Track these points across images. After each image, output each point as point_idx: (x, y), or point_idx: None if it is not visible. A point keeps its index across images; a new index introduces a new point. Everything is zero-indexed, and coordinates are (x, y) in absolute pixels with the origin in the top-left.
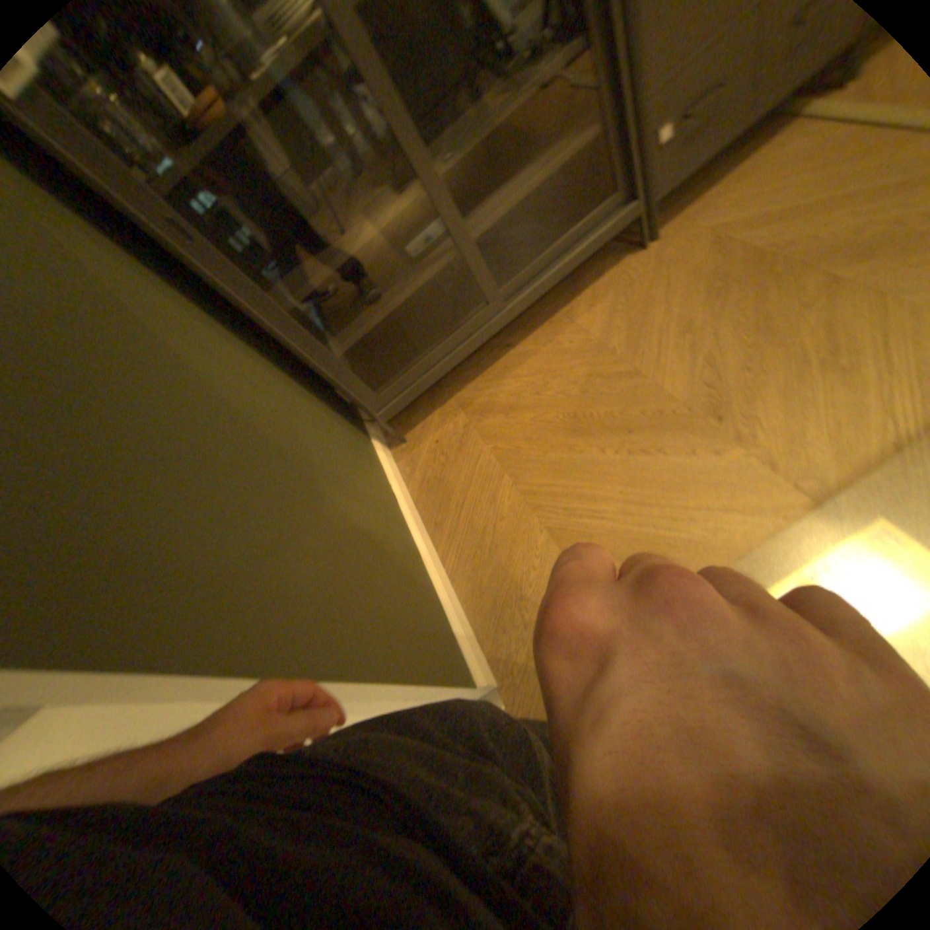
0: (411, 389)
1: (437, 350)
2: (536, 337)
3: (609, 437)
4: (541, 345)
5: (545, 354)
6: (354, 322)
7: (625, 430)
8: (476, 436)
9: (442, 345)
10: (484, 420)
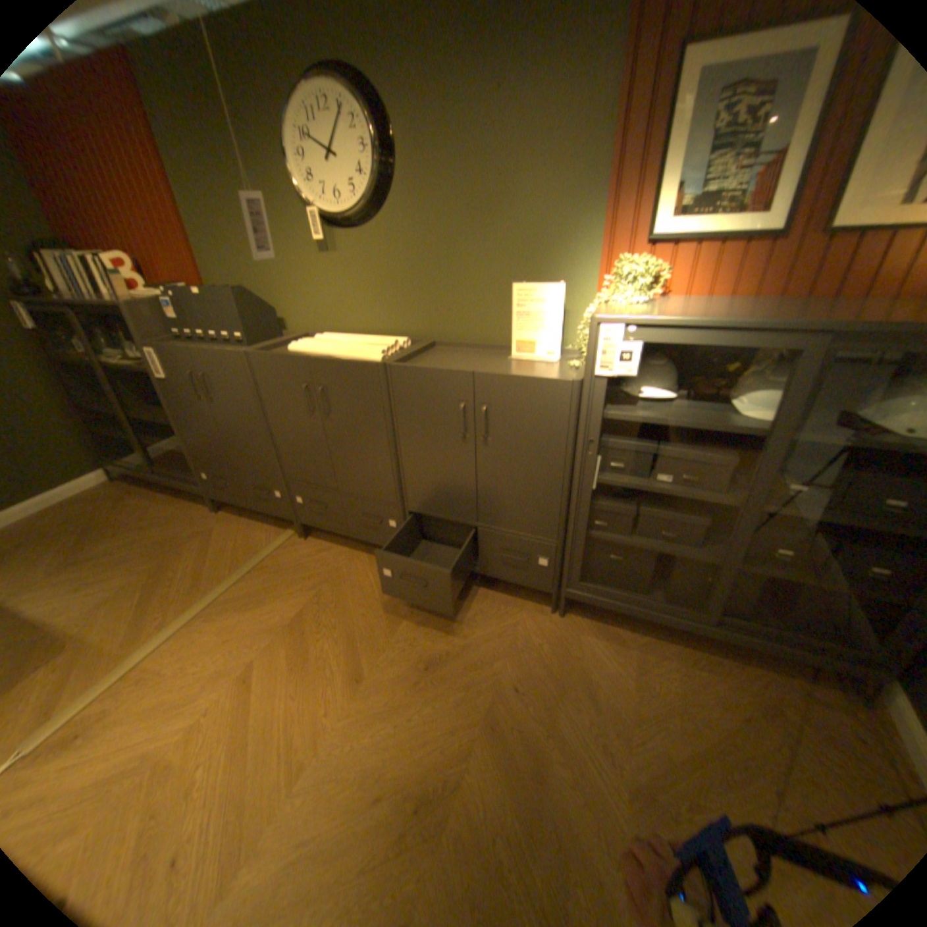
0: (111, 465)
1: (122, 462)
2: (164, 498)
3: (74, 540)
4: (157, 501)
5: (149, 504)
6: (113, 427)
7: (76, 543)
8: (101, 502)
9: (124, 462)
10: (111, 501)
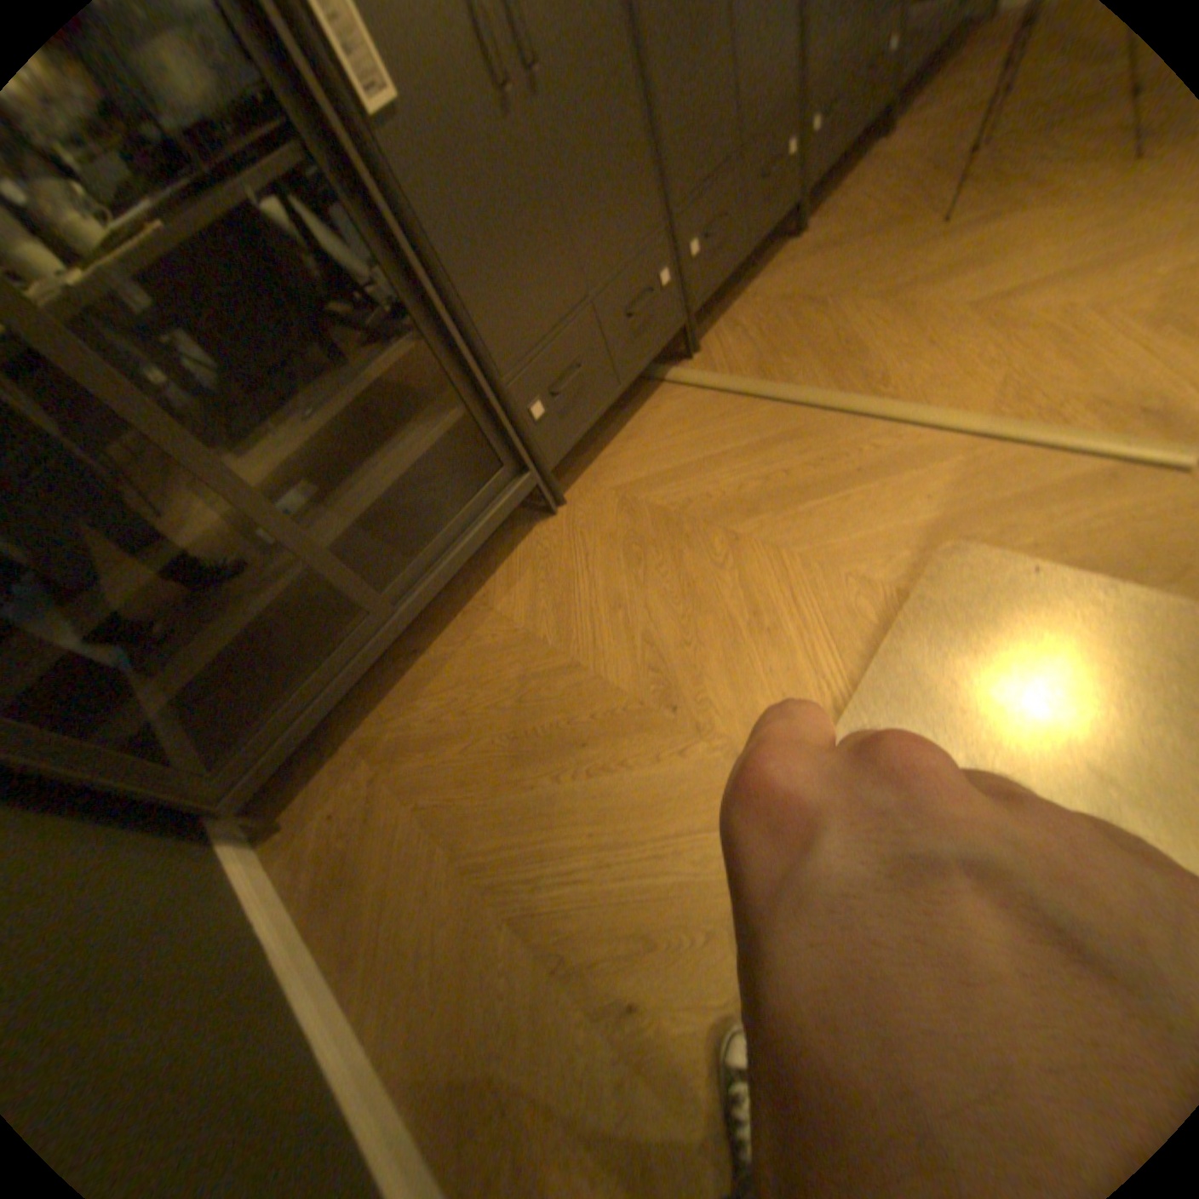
0: (271, 754)
1: (303, 689)
2: (451, 635)
3: (561, 758)
4: (457, 645)
5: (464, 655)
6: (151, 683)
7: (577, 744)
8: (388, 795)
9: (310, 681)
10: (397, 766)
